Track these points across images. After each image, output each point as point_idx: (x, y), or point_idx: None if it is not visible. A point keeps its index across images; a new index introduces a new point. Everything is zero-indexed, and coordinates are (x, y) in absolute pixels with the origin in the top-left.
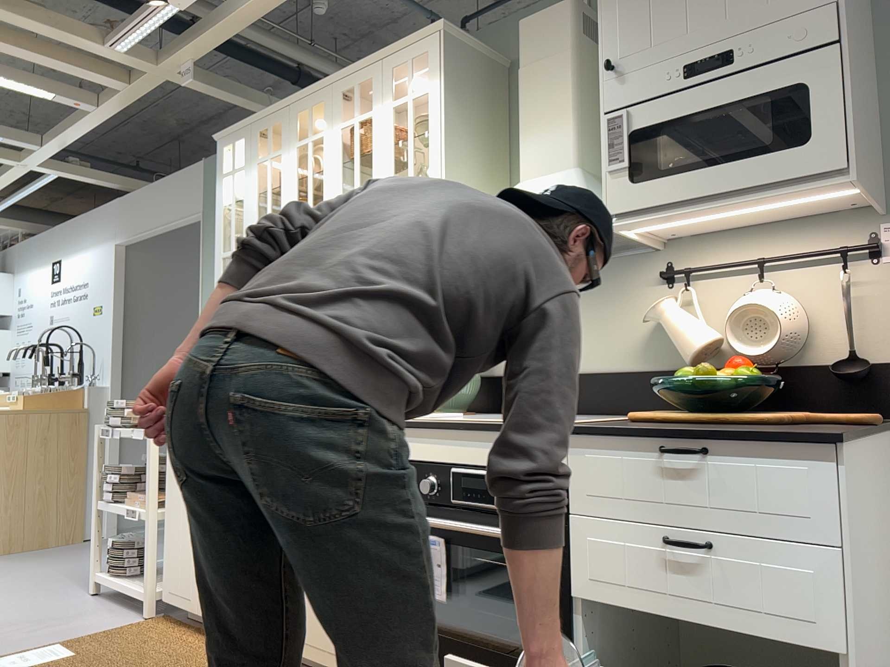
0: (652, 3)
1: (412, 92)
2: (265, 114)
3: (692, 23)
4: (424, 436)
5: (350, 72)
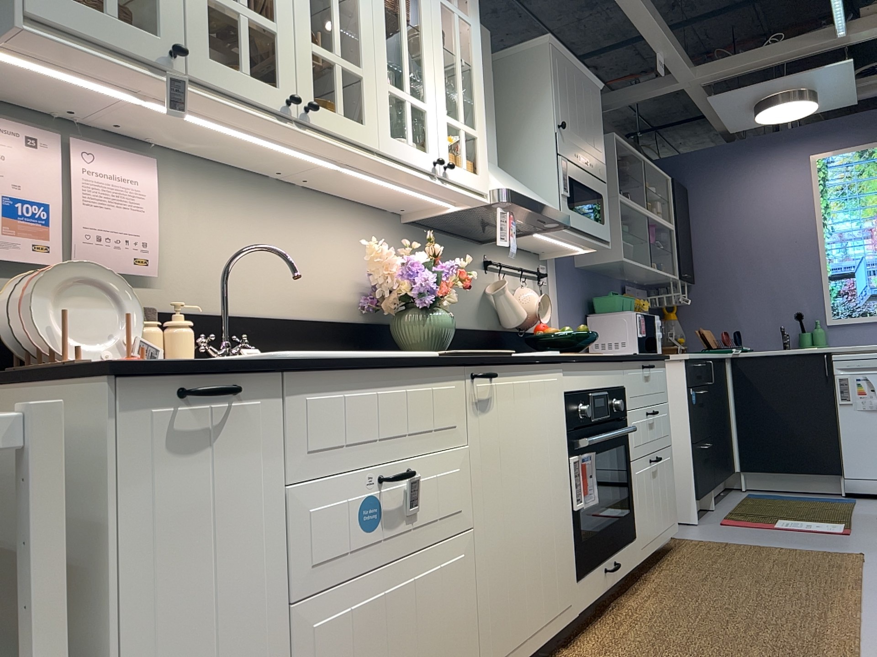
0: (570, 105)
1: (459, 8)
2: None
3: (580, 133)
4: (576, 369)
5: None
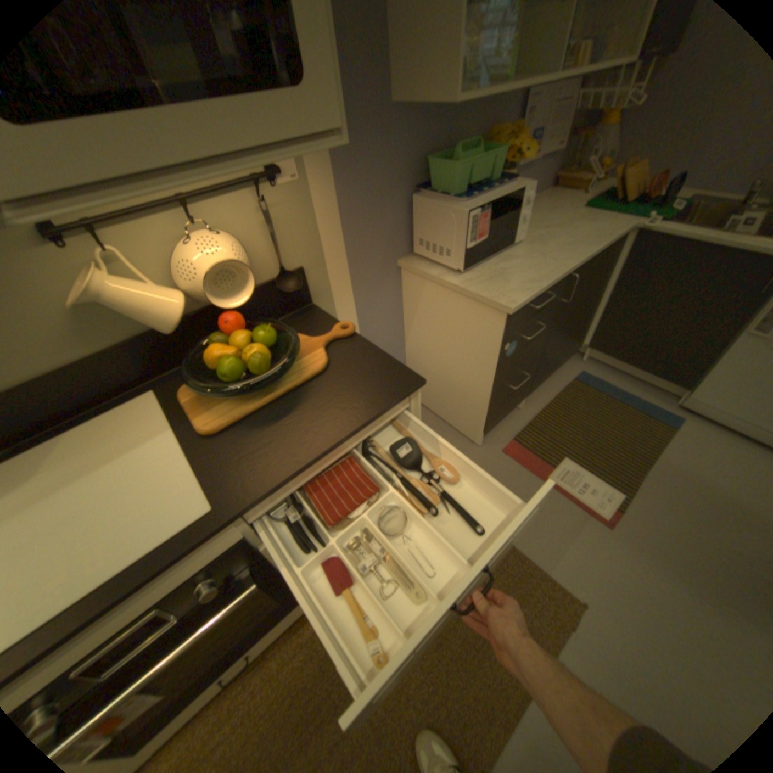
0: None
1: None
2: None
3: None
4: None
5: None
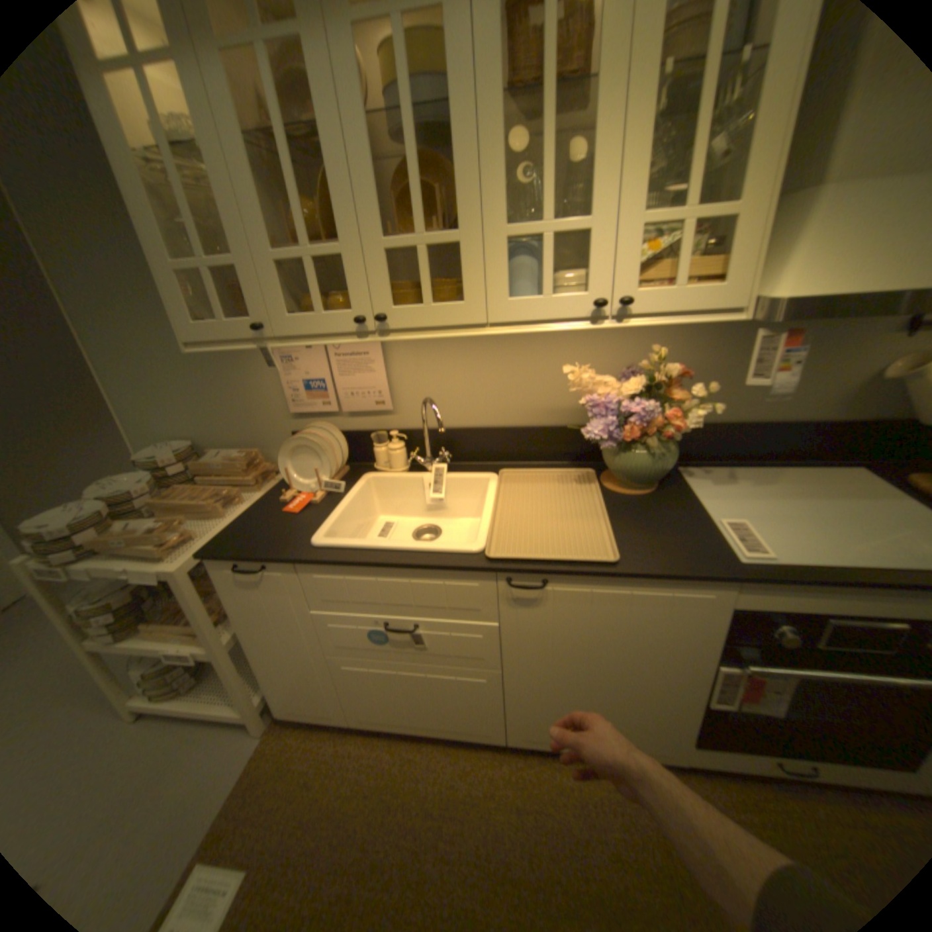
0: None
1: None
2: None
3: None
4: (790, 590)
5: None
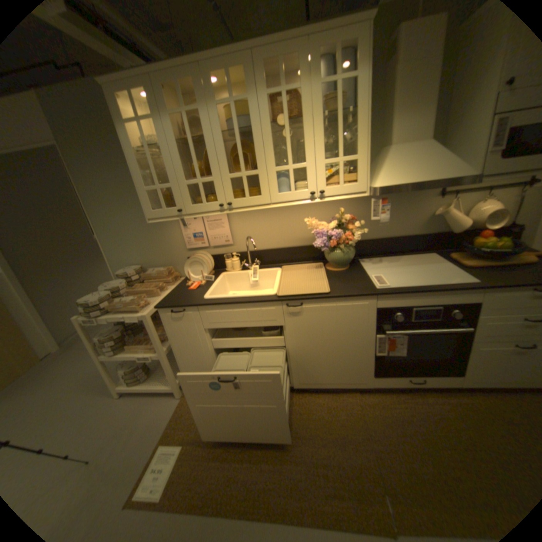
0: None
1: (342, 72)
2: (166, 65)
3: None
4: (396, 297)
5: (273, 40)
